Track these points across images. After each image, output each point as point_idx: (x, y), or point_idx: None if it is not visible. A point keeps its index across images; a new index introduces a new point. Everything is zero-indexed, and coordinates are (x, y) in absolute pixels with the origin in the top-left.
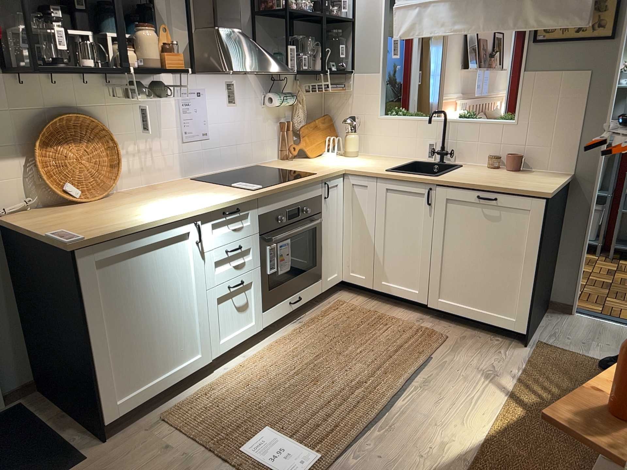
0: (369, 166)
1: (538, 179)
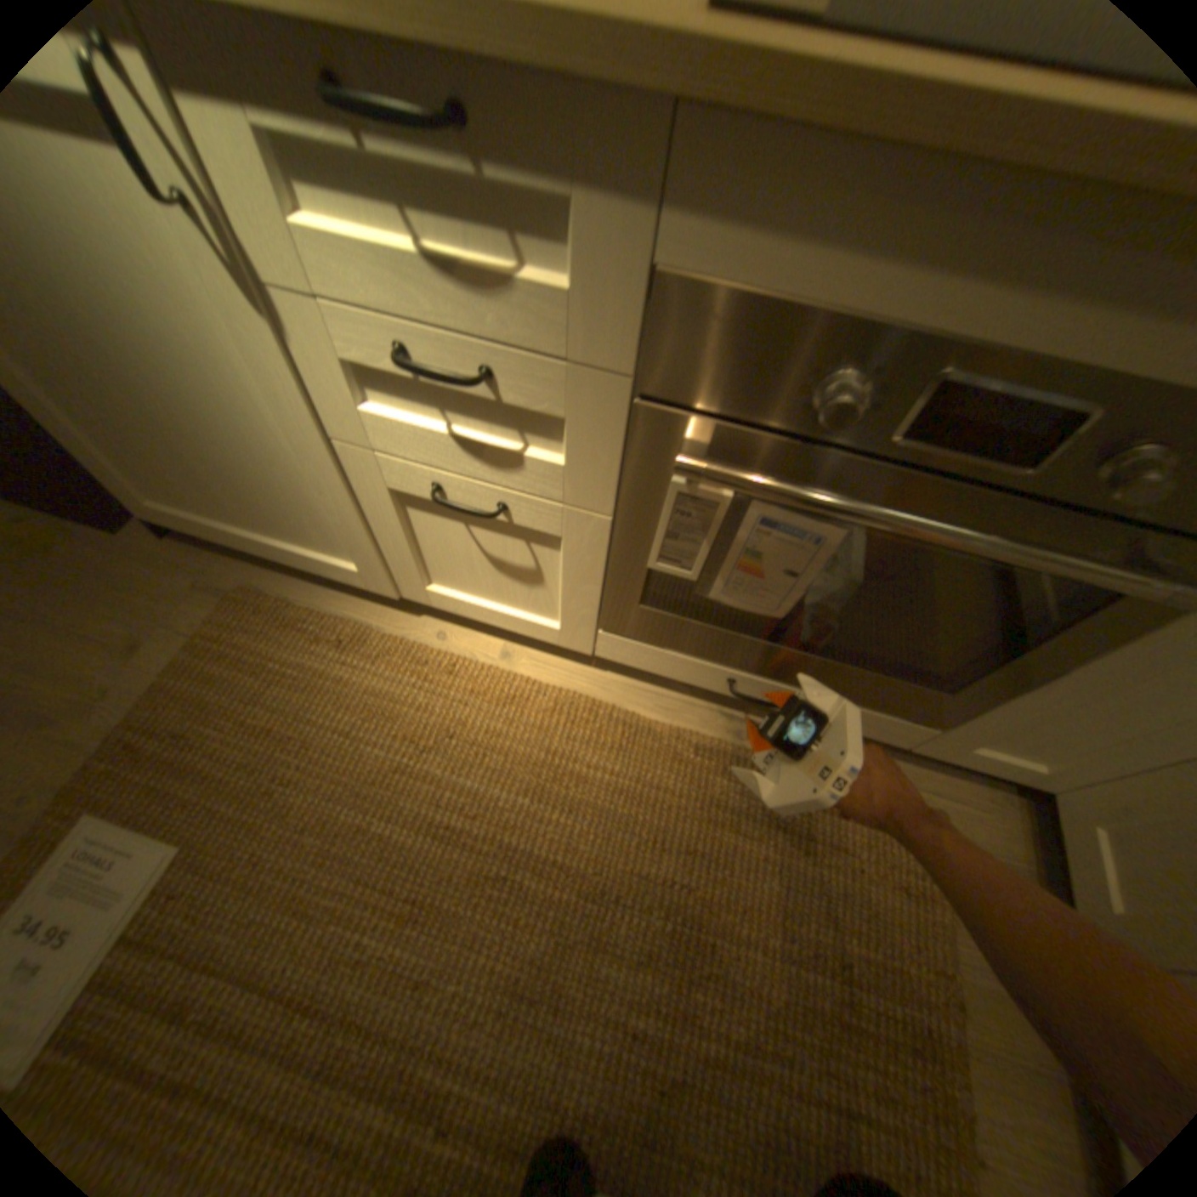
0: None
1: None
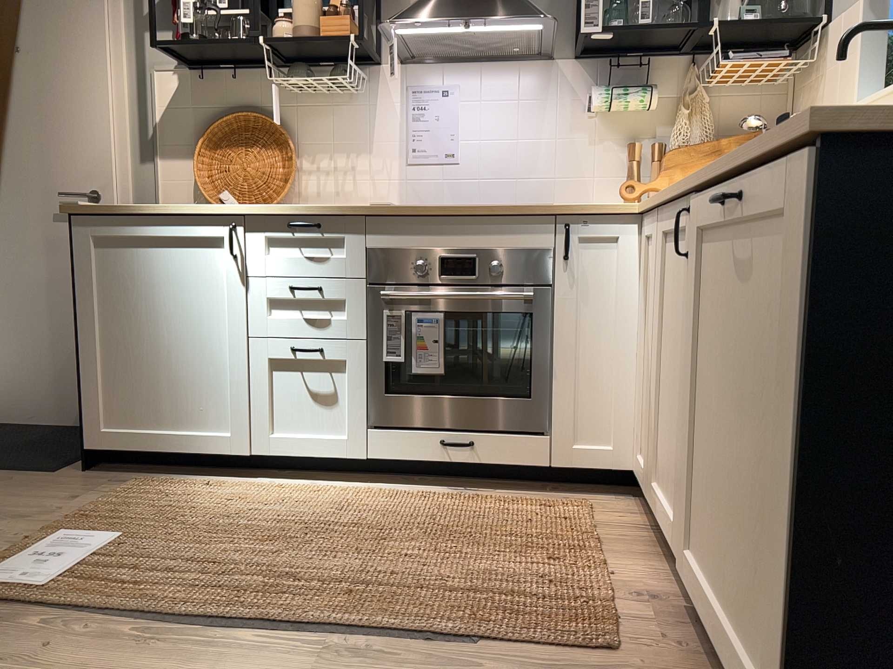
0: None
1: None
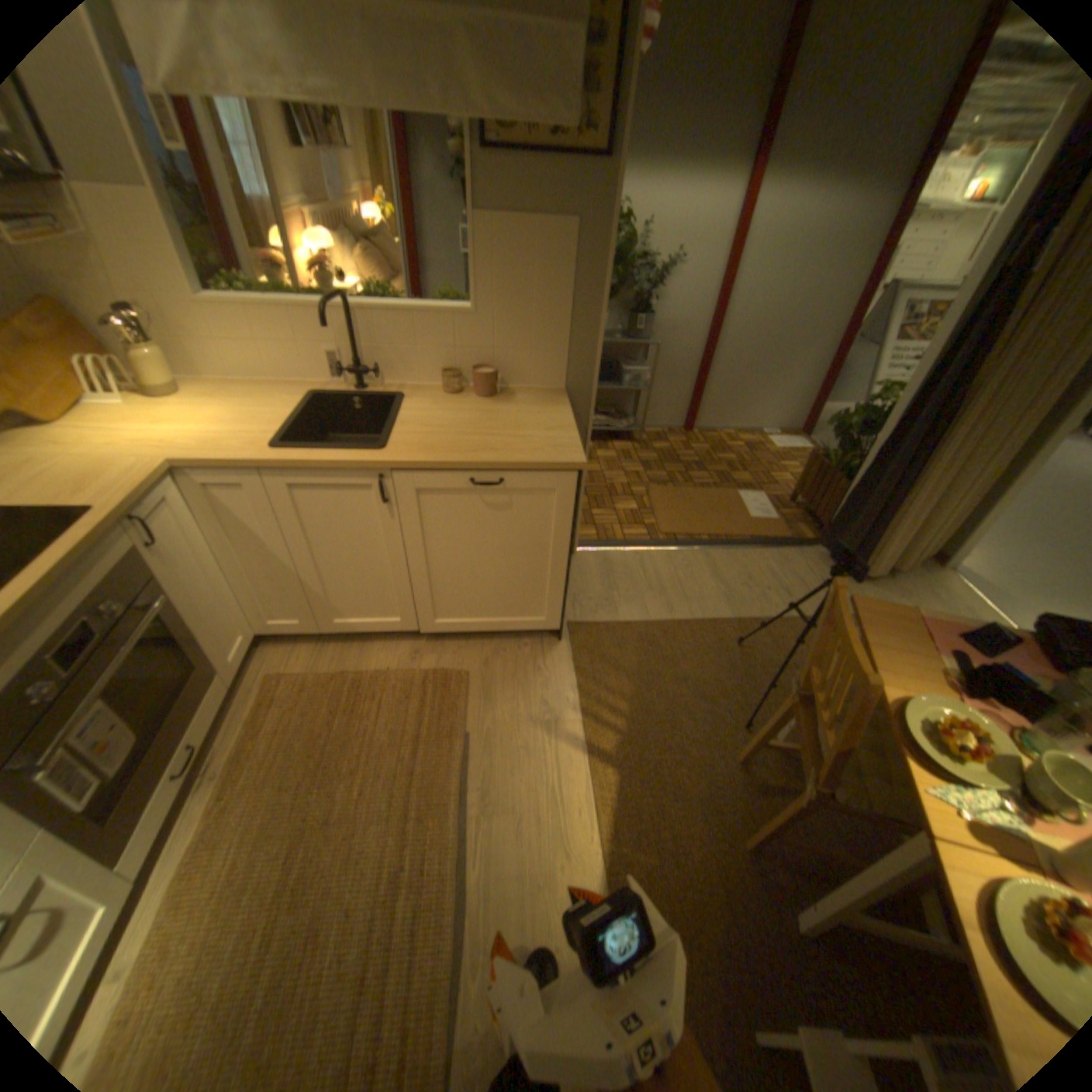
0: (222, 434)
1: (536, 419)
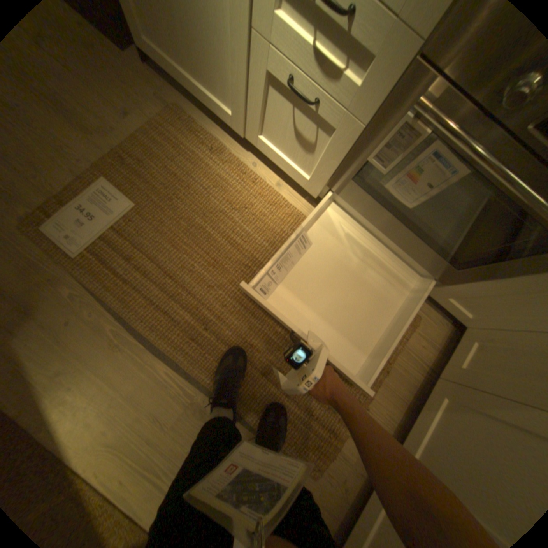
0: None
1: None
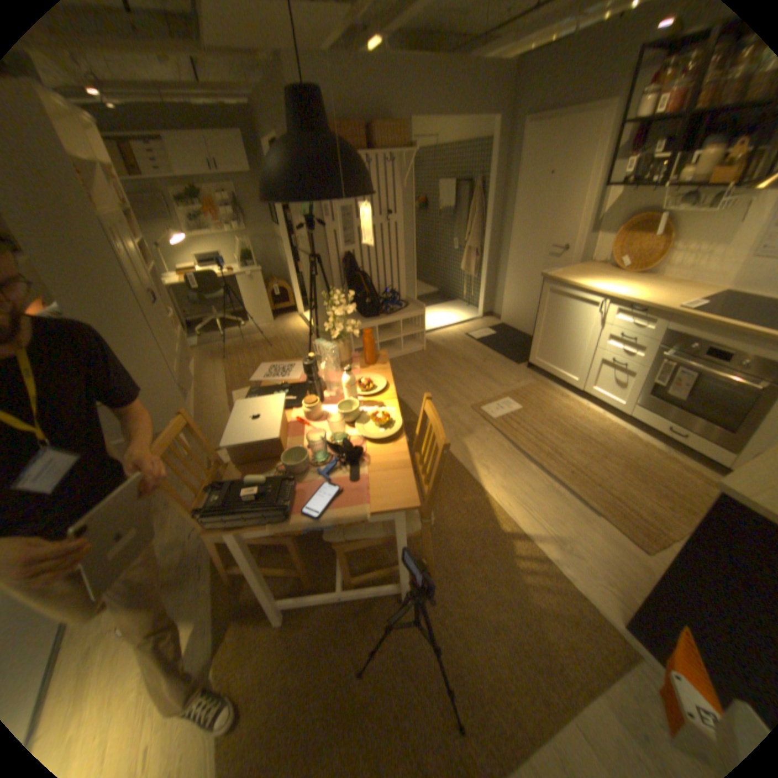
0: None
1: None
